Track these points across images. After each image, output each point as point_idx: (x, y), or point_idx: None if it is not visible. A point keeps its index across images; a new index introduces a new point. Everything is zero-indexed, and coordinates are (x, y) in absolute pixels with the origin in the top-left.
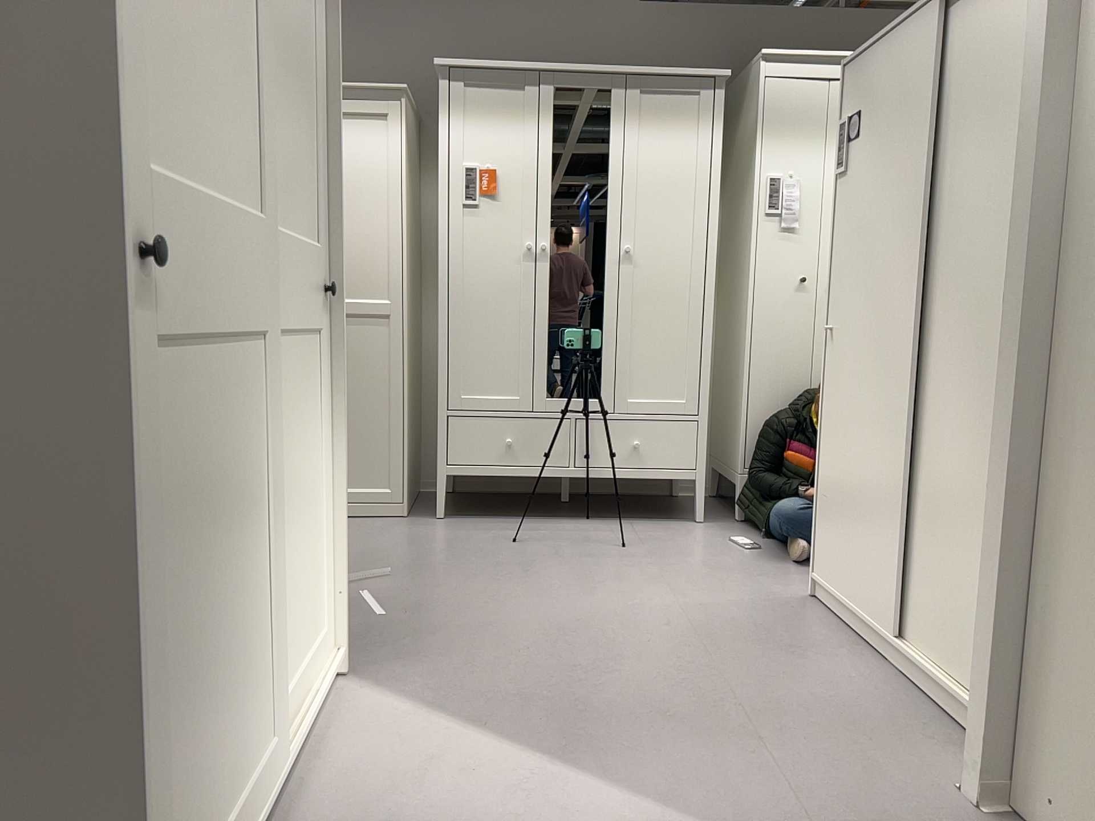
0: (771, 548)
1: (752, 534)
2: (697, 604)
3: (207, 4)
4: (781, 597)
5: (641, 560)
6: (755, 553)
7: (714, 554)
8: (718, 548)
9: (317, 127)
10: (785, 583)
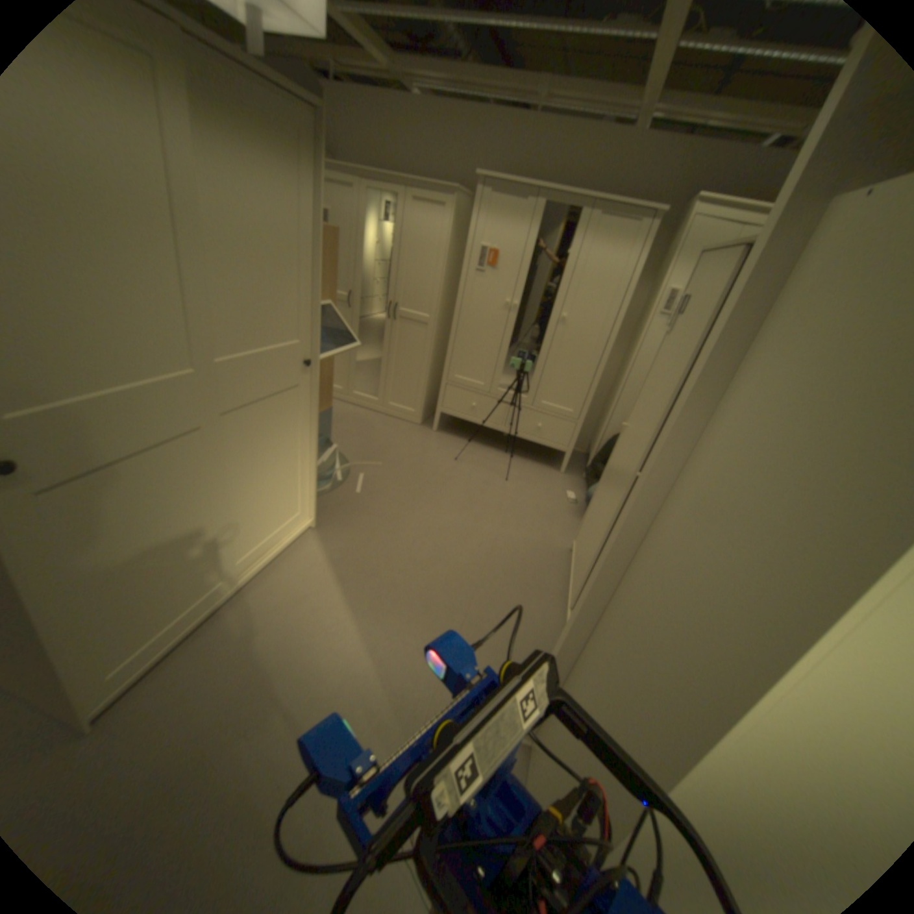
0: (583, 504)
1: (583, 489)
2: (509, 532)
3: (113, 276)
4: (556, 542)
5: (507, 491)
6: (571, 505)
7: (548, 499)
8: (555, 495)
9: (305, 271)
10: (567, 533)
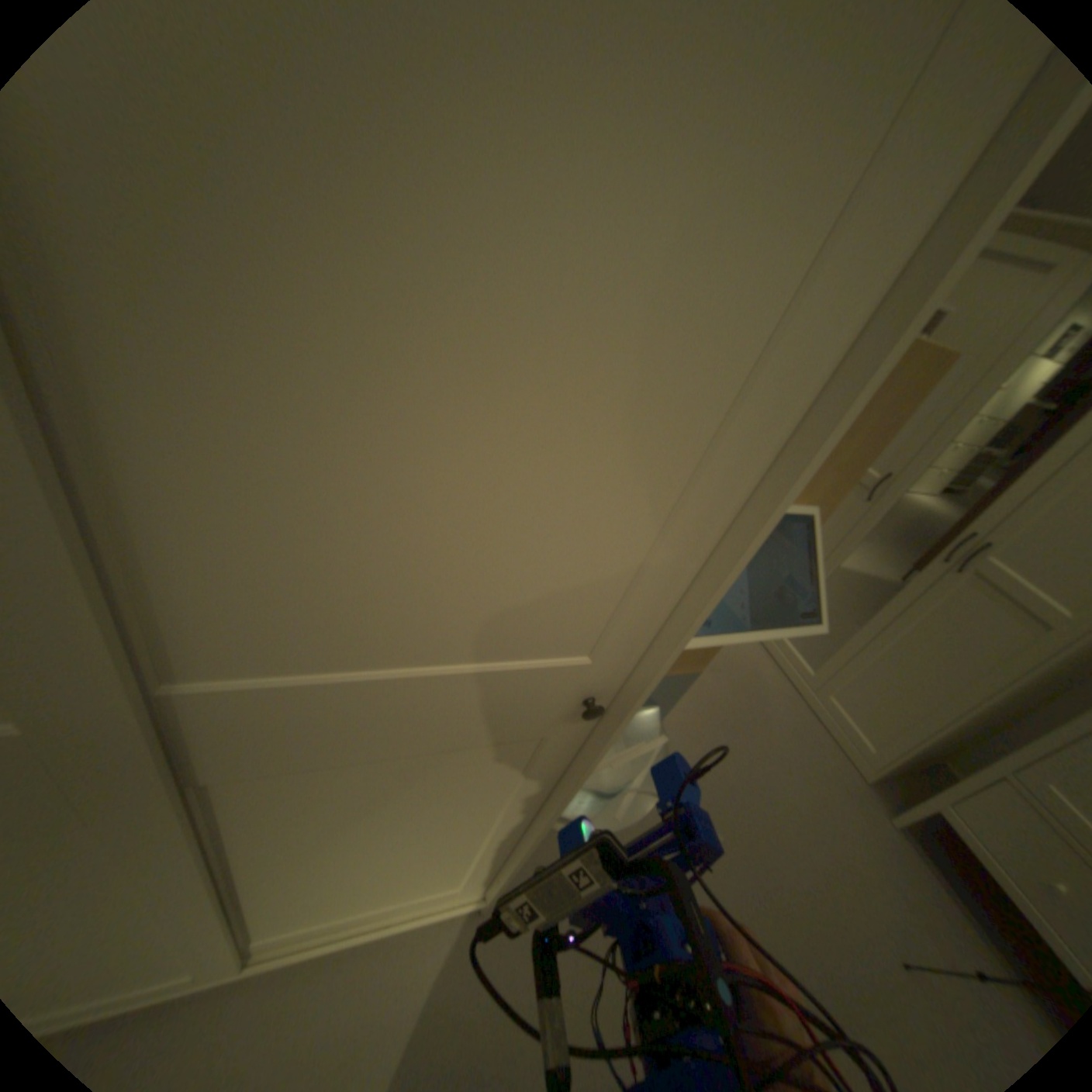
0: None
1: None
2: None
3: None
4: None
5: None
6: None
7: None
8: None
9: (709, 485)
10: None
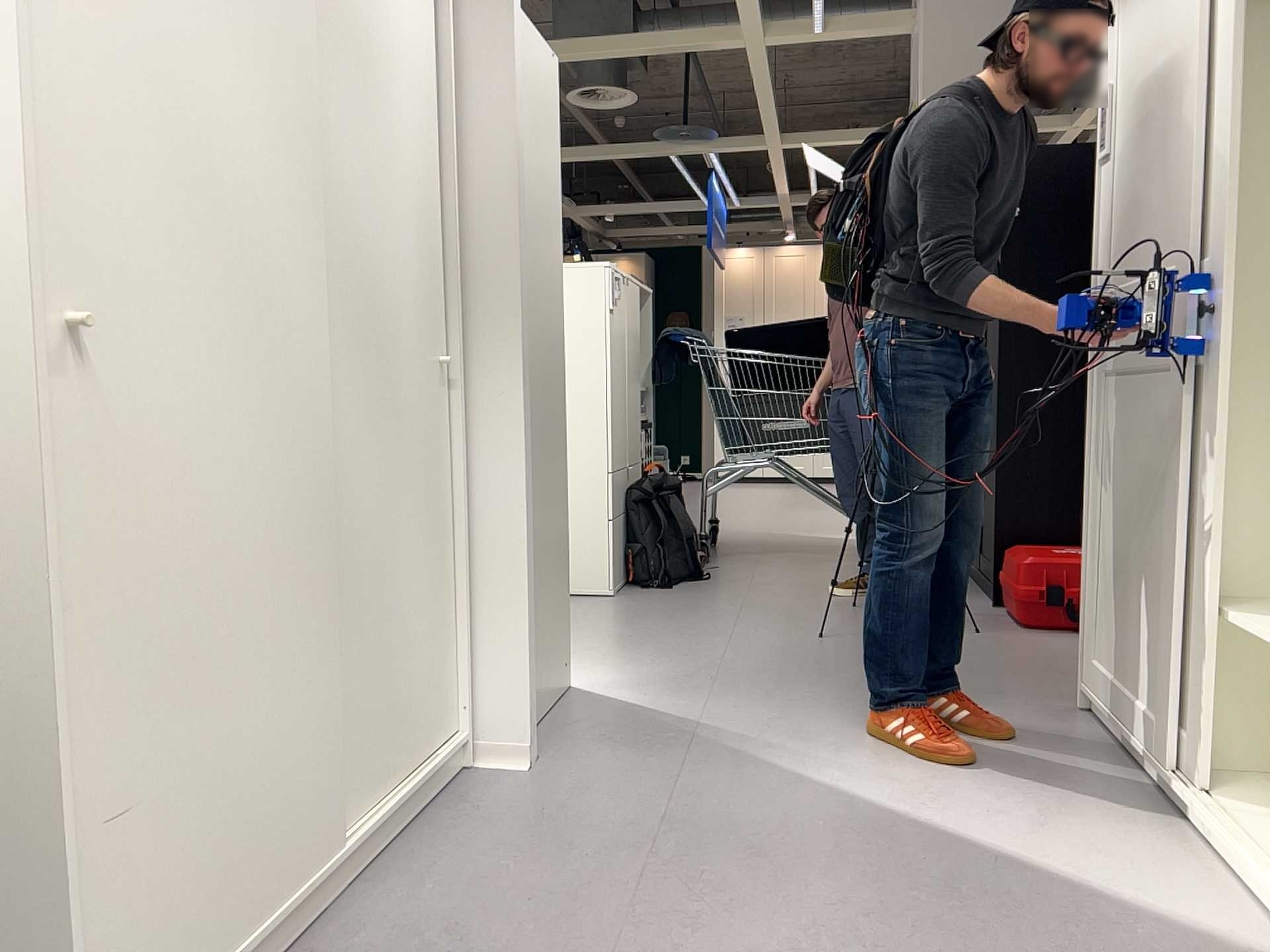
0: None
1: None
2: None
3: (1143, 154)
4: None
5: None
6: None
7: None
8: None
9: None
10: None
